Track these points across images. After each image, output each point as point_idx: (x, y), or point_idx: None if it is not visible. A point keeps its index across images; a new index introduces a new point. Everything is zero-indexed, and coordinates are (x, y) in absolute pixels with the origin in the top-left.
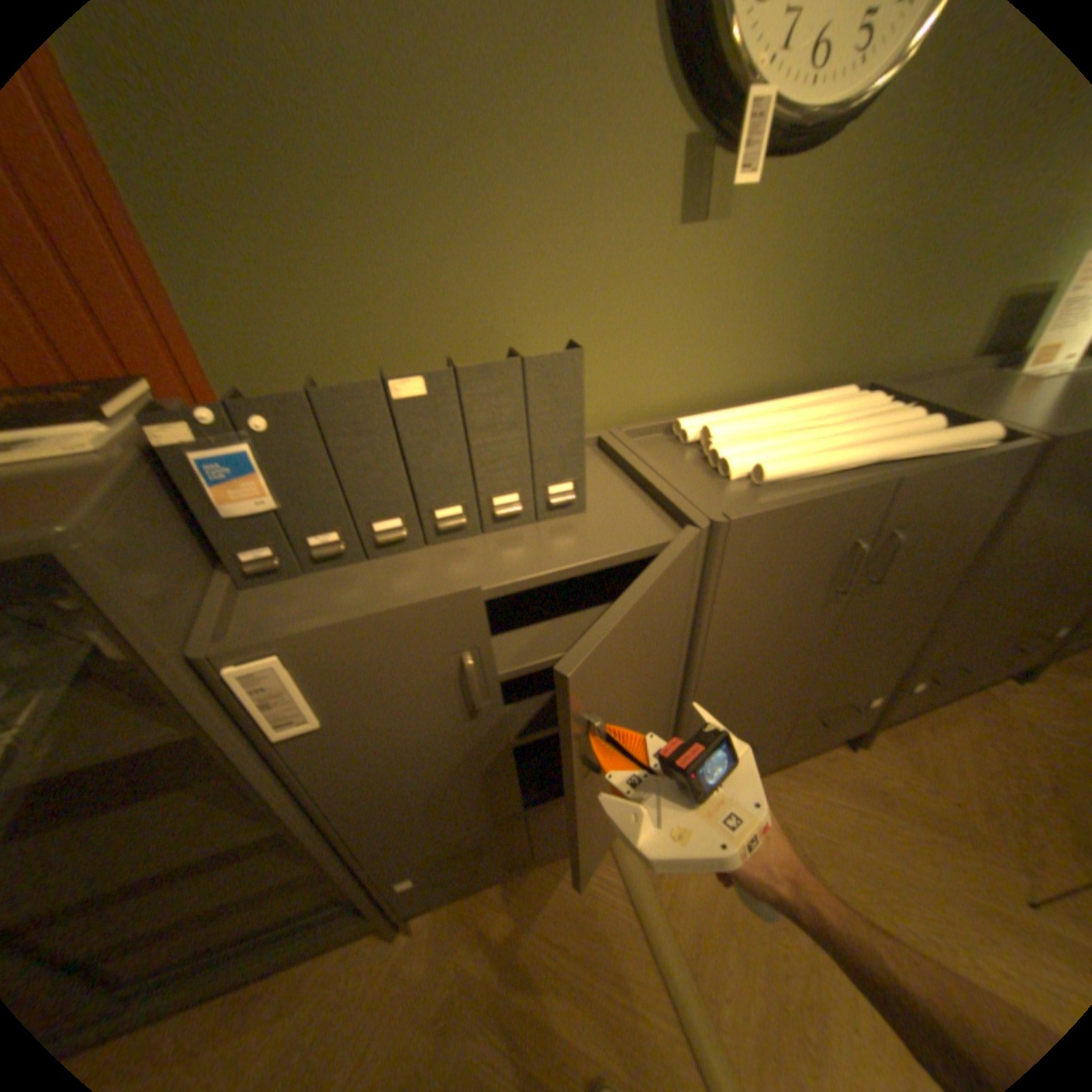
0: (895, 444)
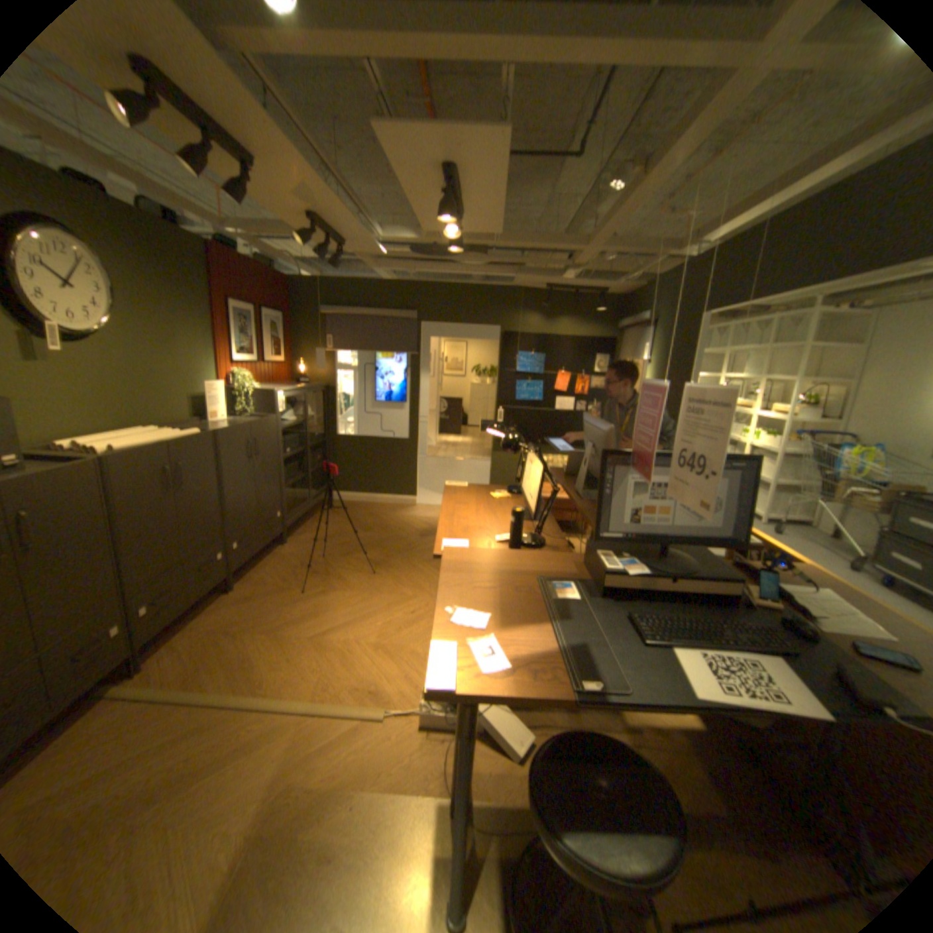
0: (163, 435)
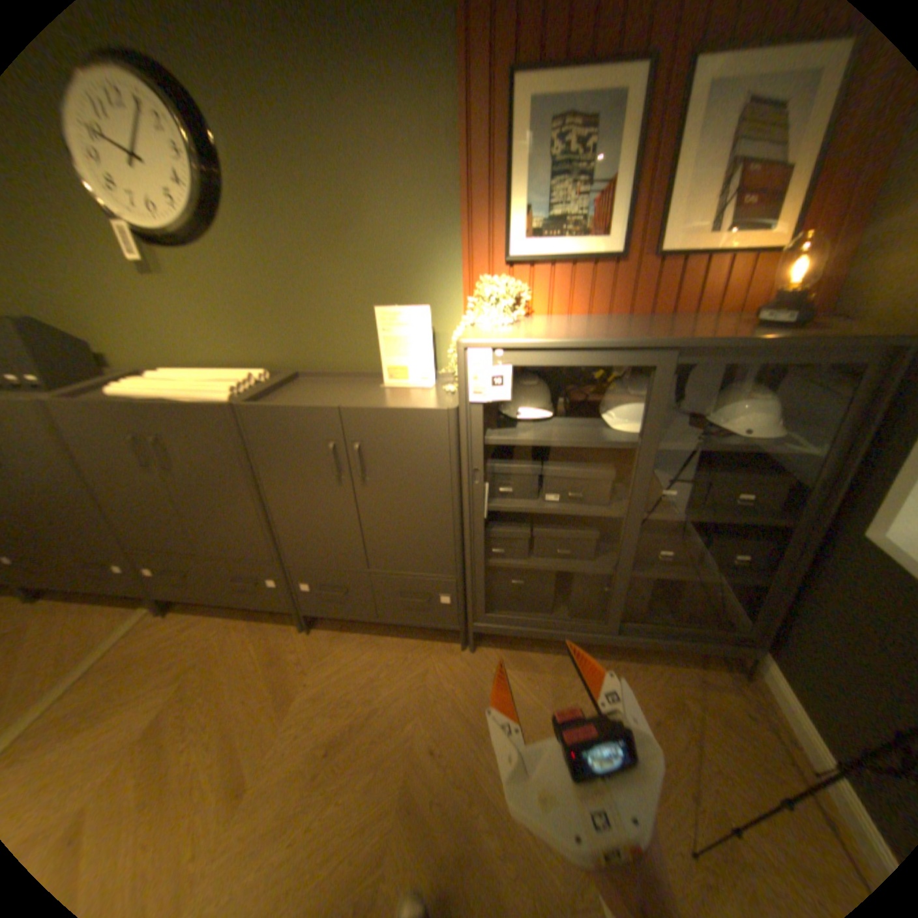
0: (170, 393)
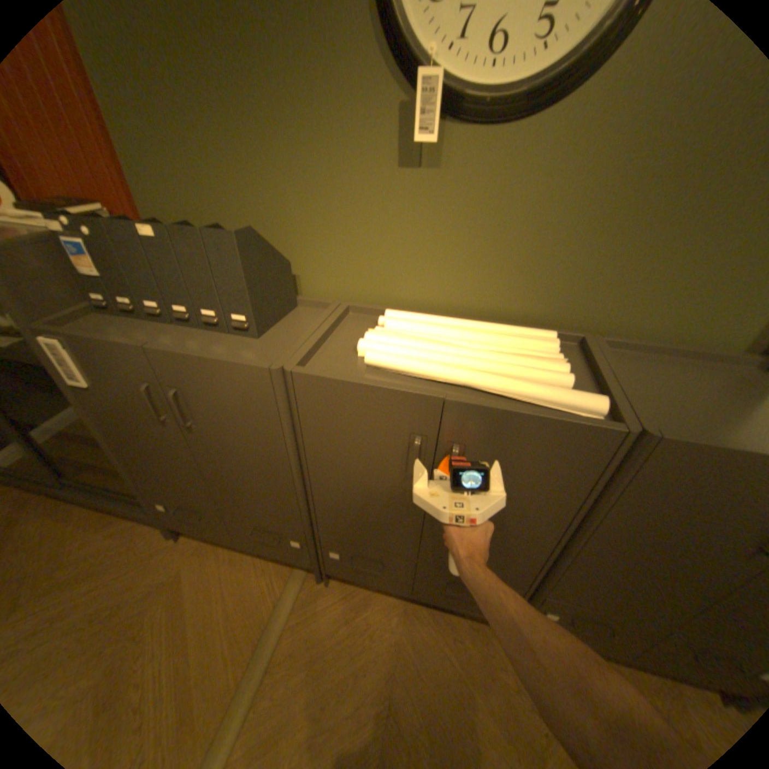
0: (485, 377)
